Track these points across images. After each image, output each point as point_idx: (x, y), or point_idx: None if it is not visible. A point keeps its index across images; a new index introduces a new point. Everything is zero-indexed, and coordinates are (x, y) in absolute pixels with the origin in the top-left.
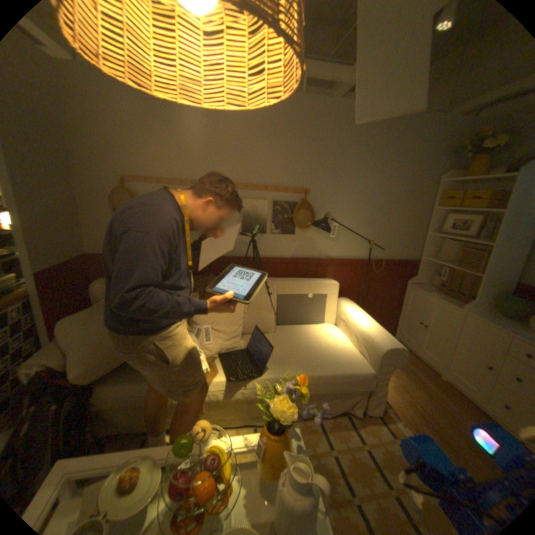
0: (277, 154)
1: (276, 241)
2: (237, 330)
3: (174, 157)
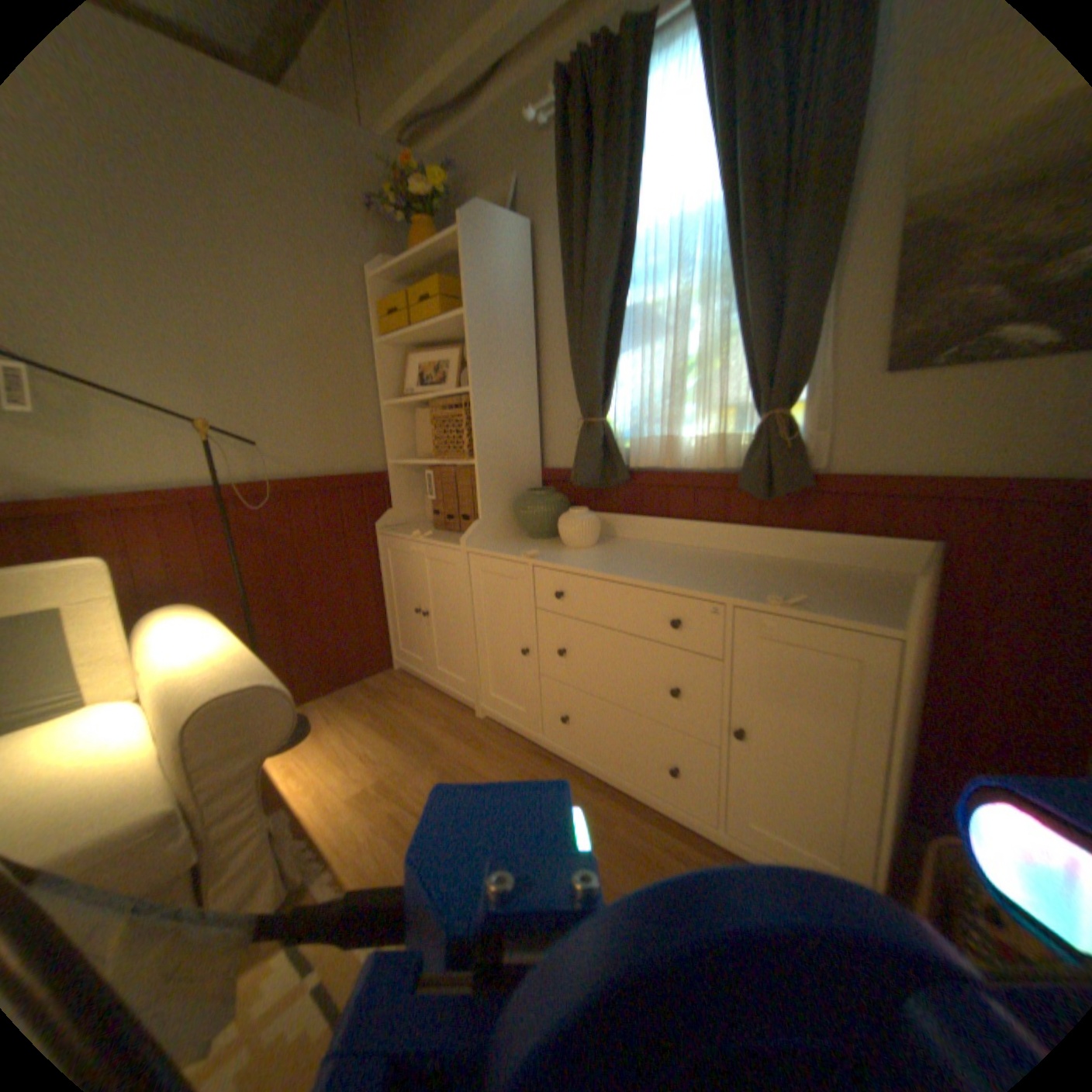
0: None
1: None
2: None
3: None
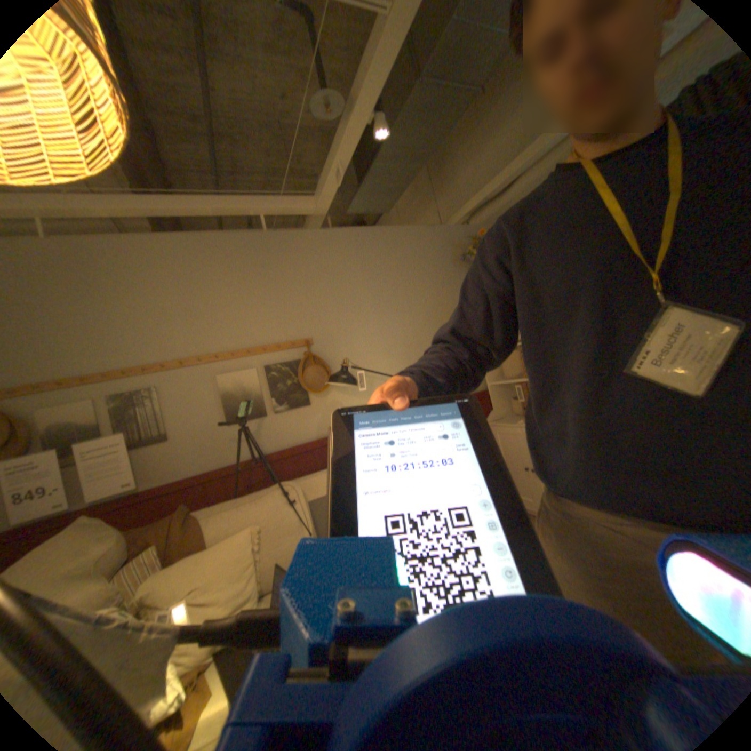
0: (250, 305)
1: (285, 421)
2: (242, 588)
3: (84, 343)
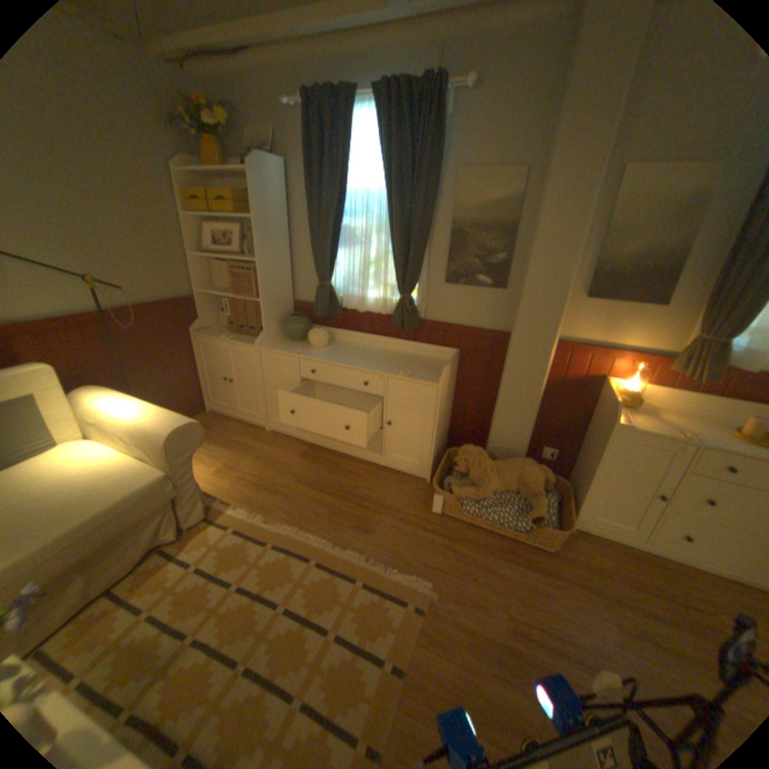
0: None
1: None
2: None
3: None
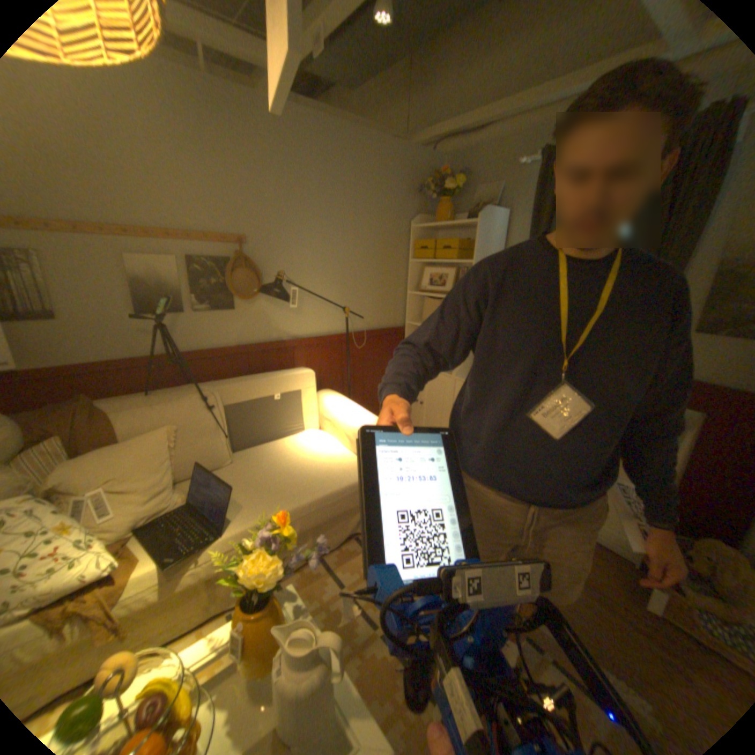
0: (175, 175)
1: (205, 322)
2: (161, 480)
3: None
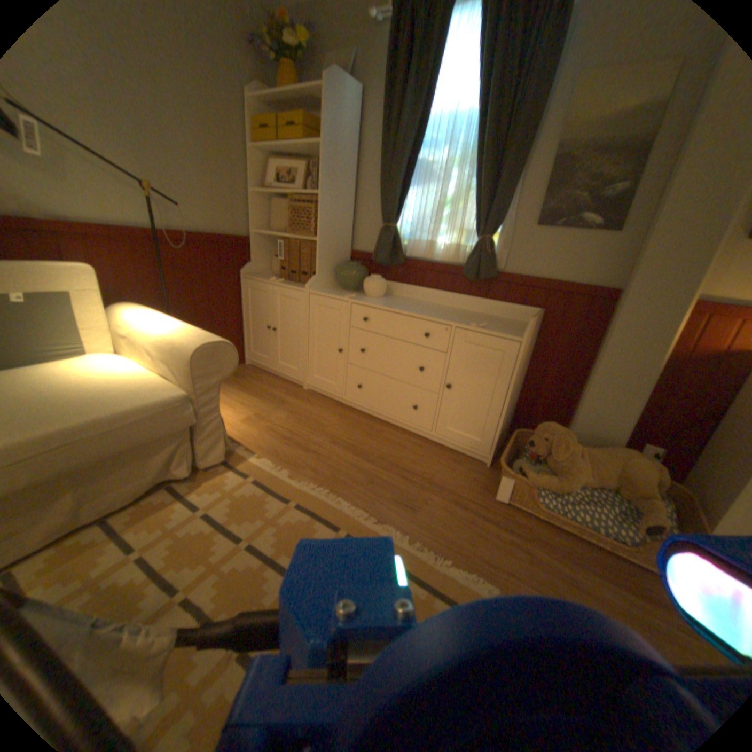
0: None
1: None
2: None
3: None
